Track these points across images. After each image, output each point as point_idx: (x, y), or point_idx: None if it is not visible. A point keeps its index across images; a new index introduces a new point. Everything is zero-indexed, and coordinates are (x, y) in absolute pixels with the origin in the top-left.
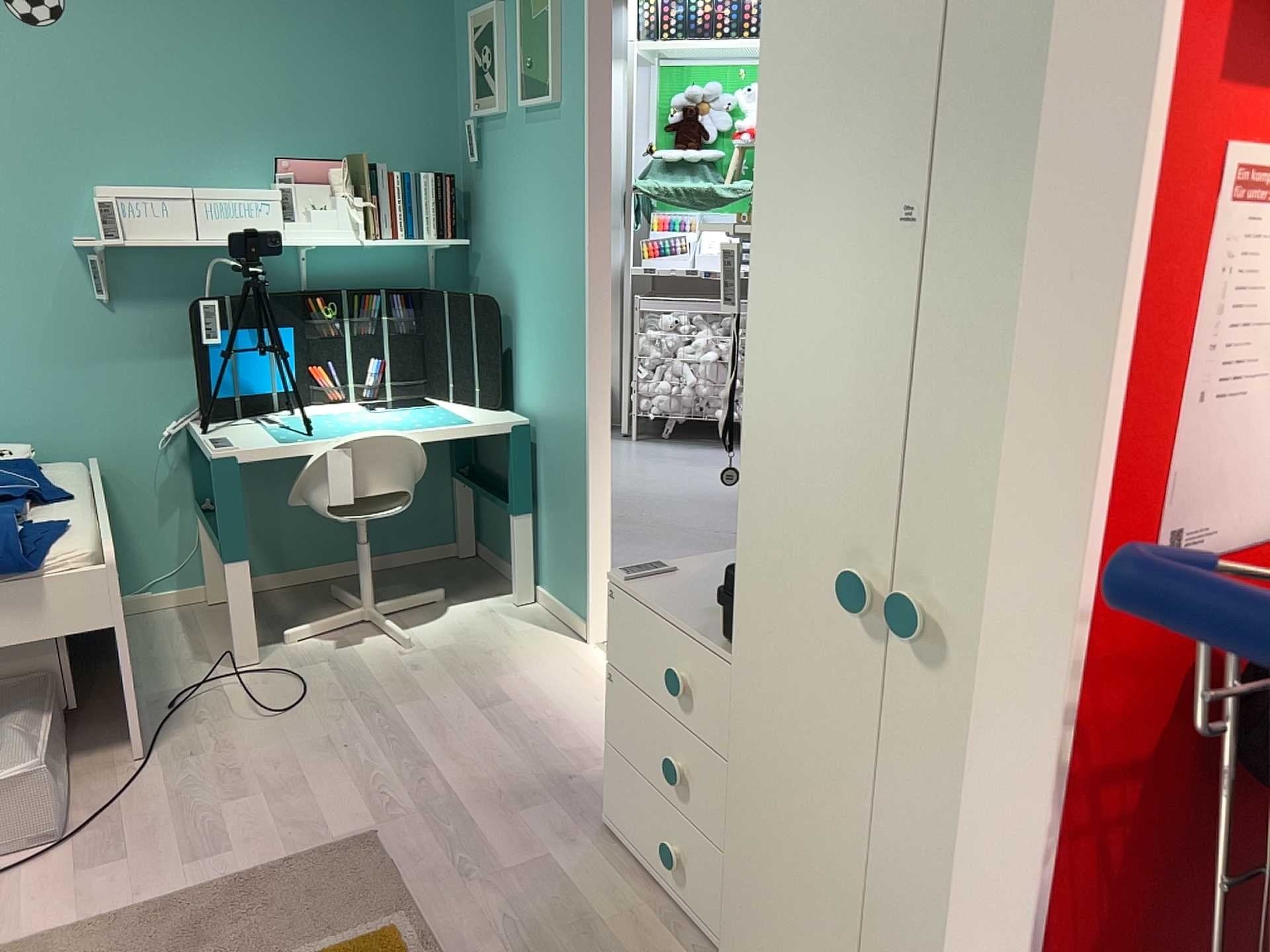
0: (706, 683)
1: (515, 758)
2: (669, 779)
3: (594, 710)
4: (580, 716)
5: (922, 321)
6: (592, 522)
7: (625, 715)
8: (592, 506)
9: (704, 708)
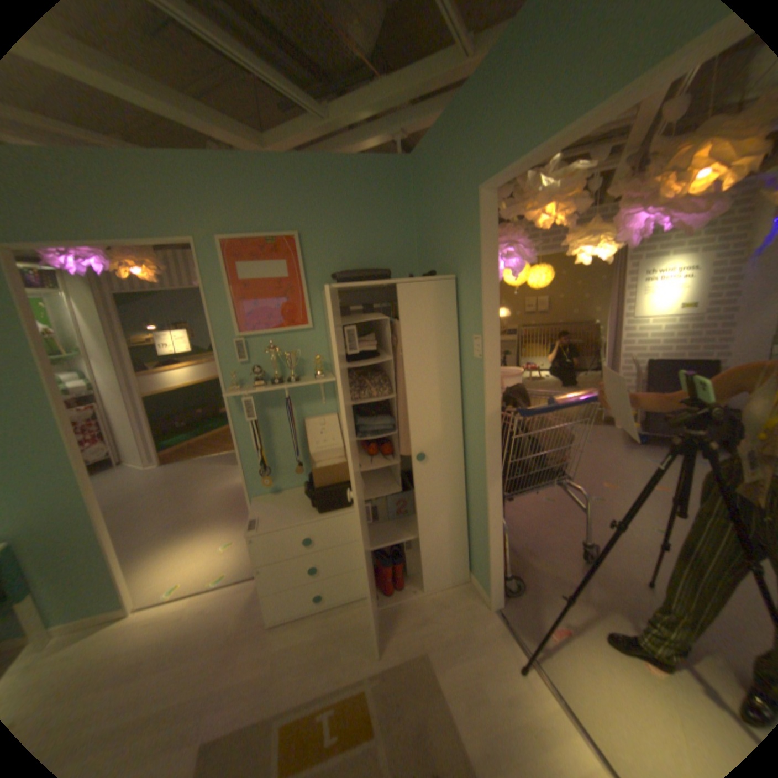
0: (319, 533)
1: (195, 663)
2: (306, 577)
3: (187, 623)
4: (186, 629)
5: (408, 398)
6: (110, 559)
7: (272, 579)
8: (107, 551)
9: (320, 541)
